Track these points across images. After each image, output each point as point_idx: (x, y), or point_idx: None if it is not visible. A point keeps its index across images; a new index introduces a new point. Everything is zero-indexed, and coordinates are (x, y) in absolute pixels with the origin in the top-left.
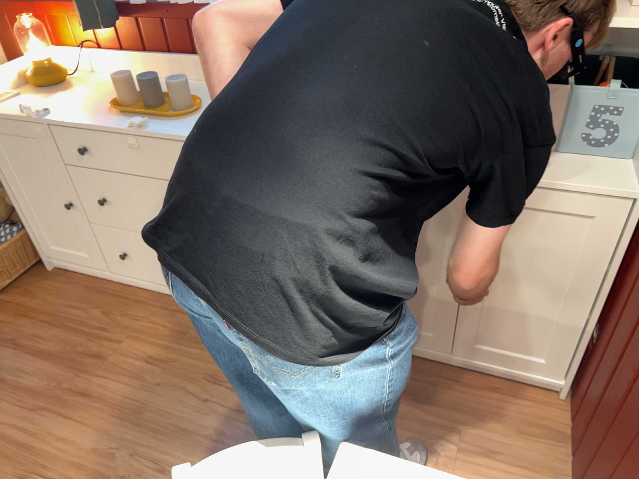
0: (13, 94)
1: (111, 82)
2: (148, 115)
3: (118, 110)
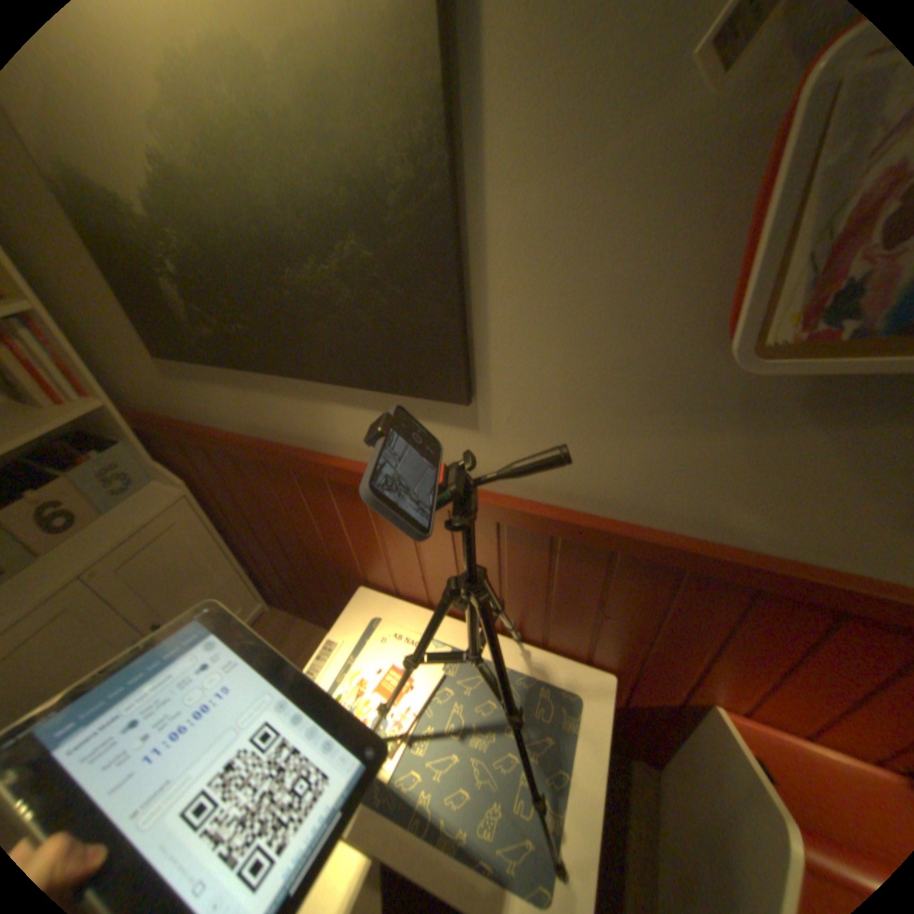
0: None
1: None
2: None
3: None
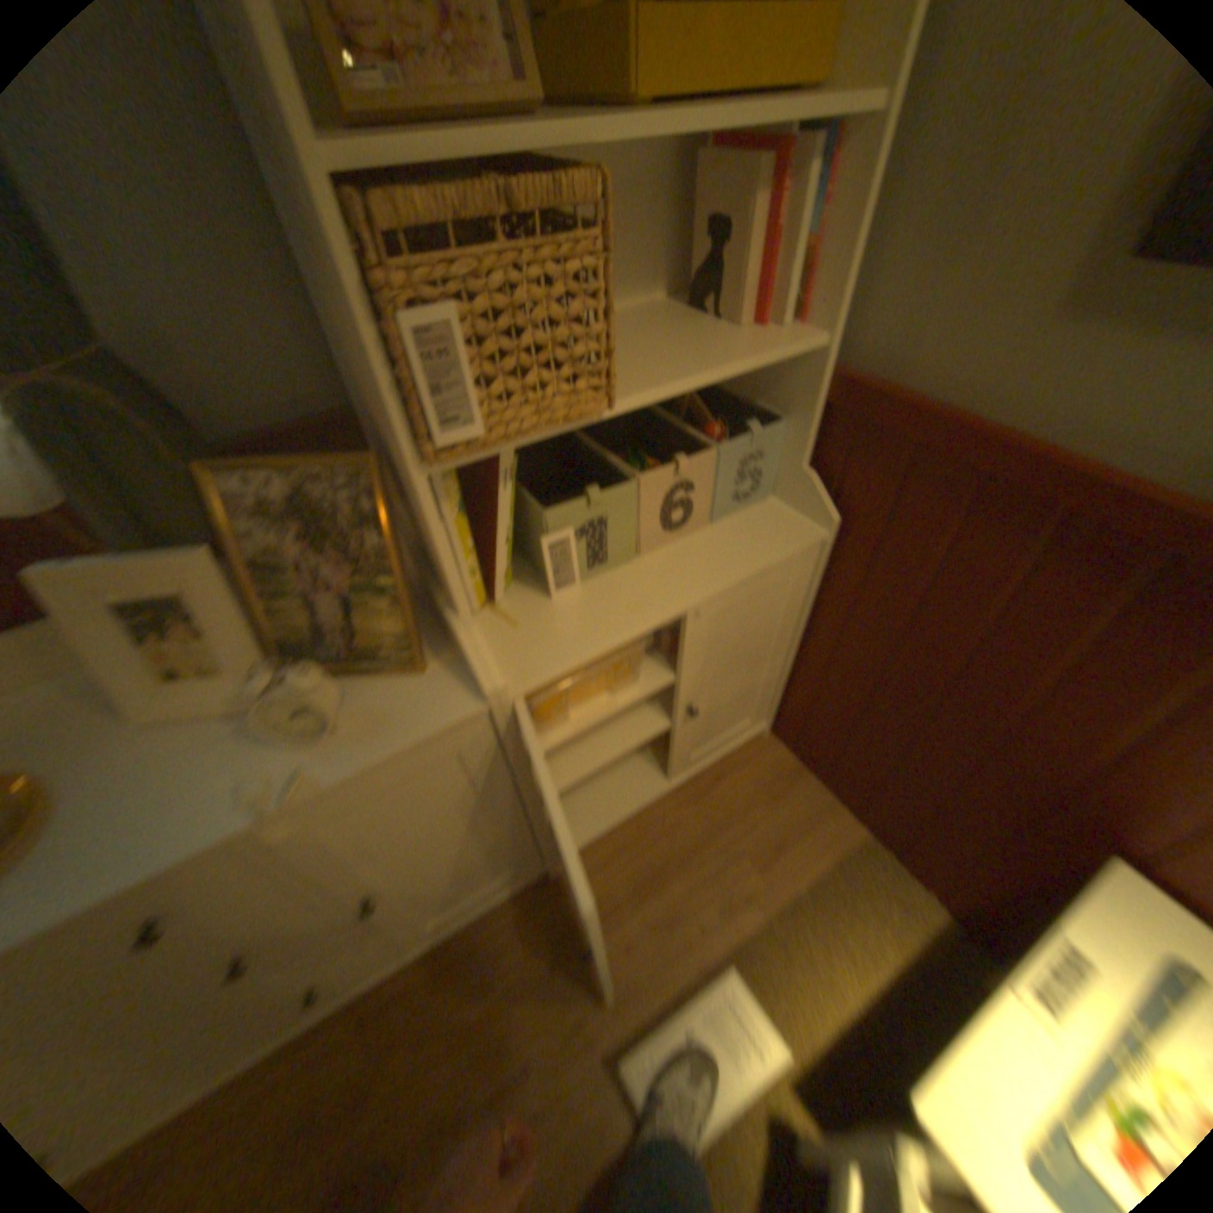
0: None
1: None
2: None
3: None
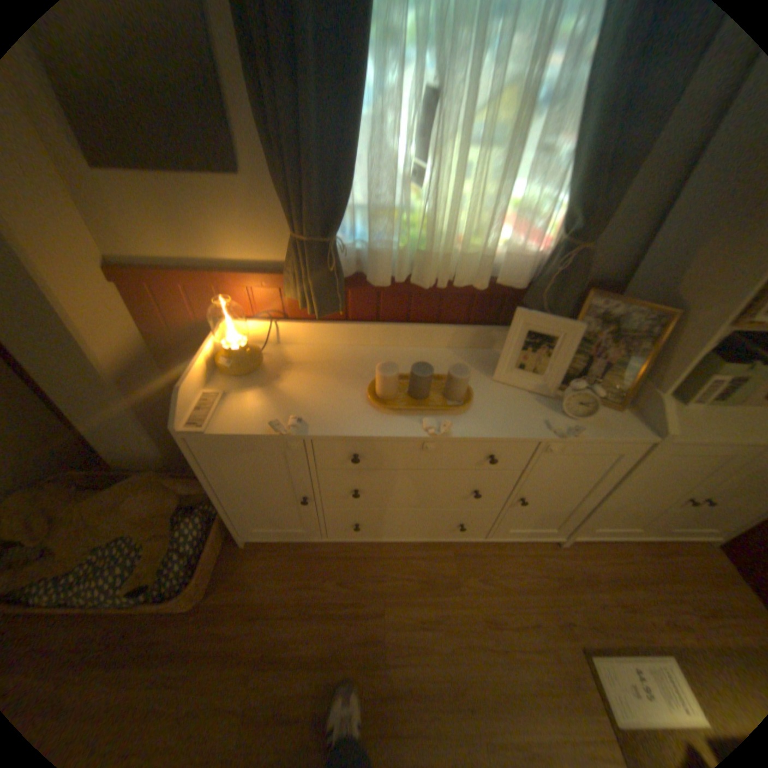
0: (221, 396)
1: (317, 357)
2: (425, 410)
3: (393, 409)
